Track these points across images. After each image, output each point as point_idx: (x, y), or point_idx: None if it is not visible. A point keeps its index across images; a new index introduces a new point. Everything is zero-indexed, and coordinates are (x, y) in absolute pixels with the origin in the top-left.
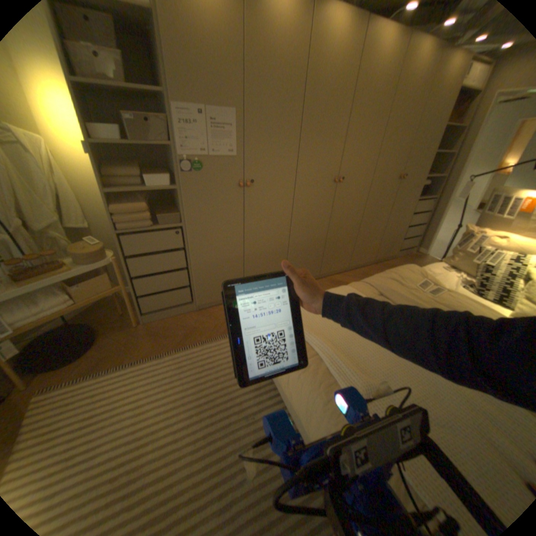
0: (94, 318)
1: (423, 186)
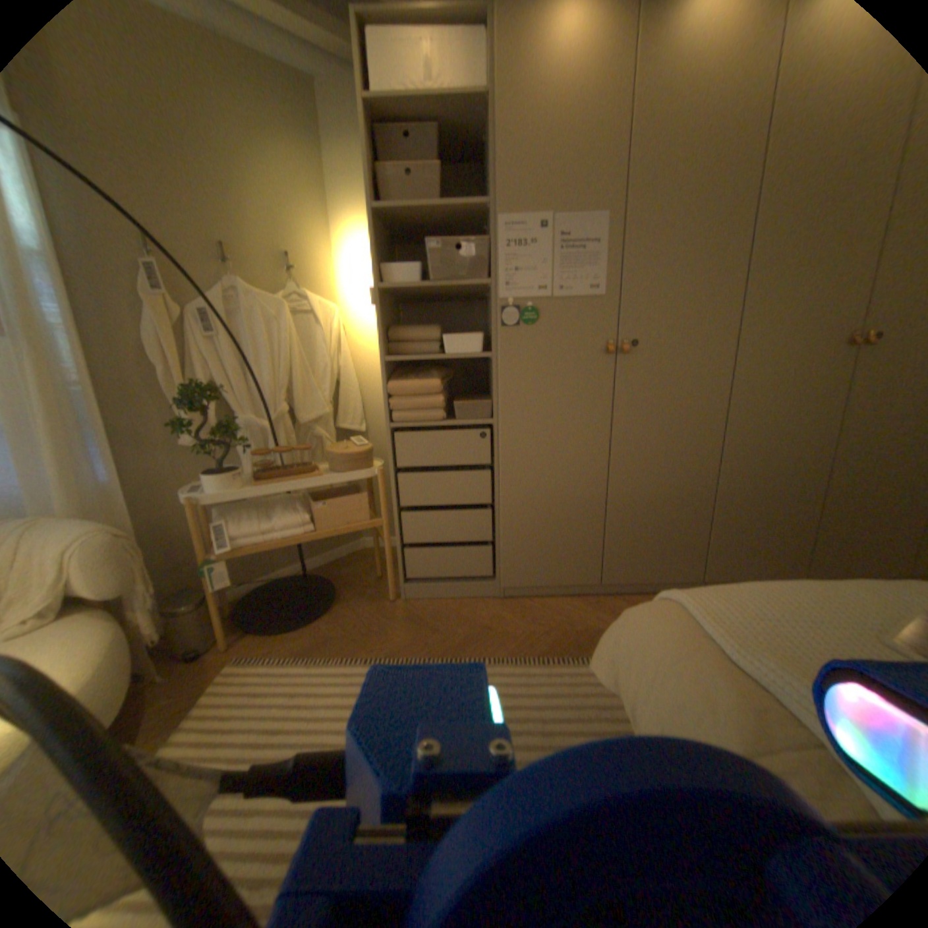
0: (342, 572)
1: None
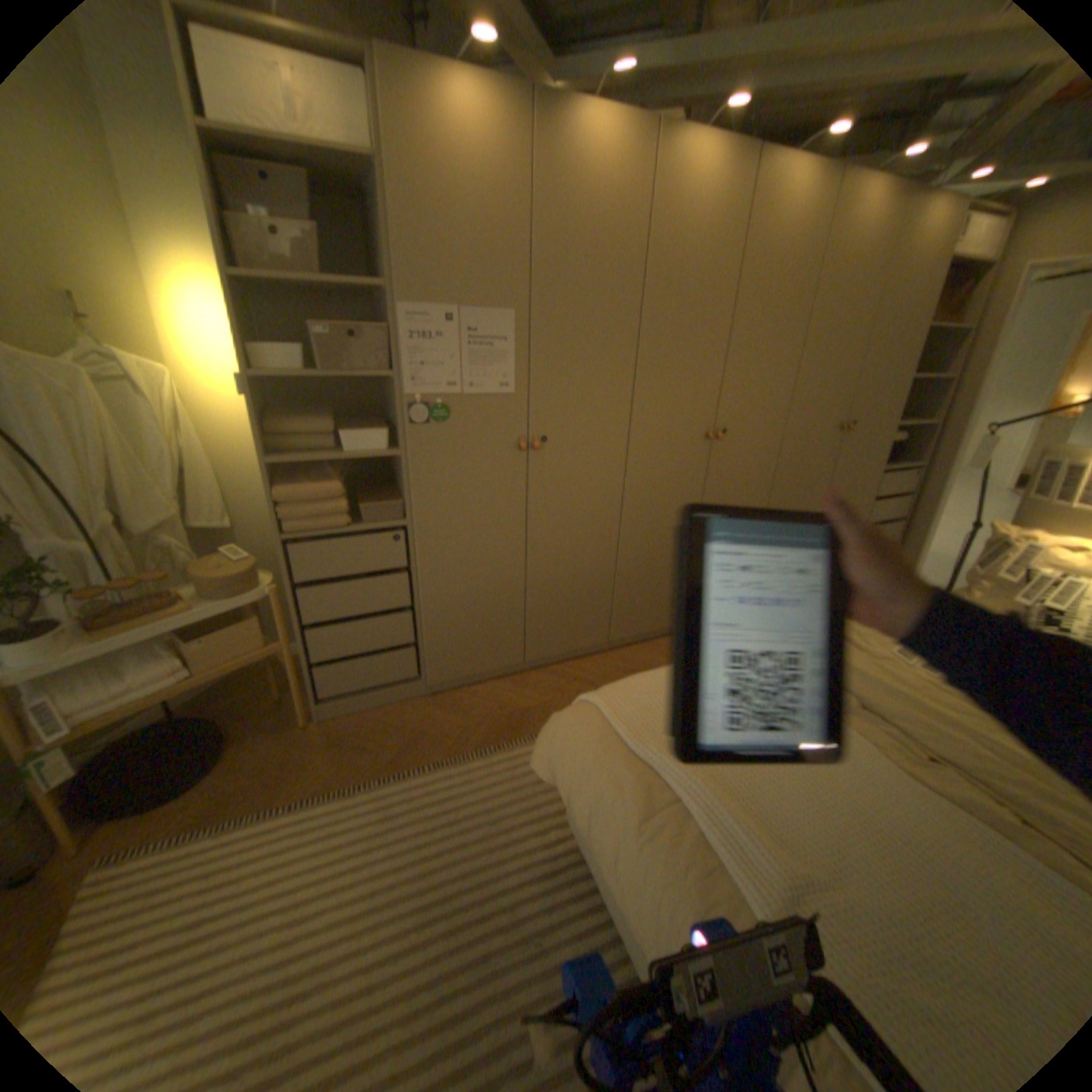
0: (225, 706)
1: (891, 444)
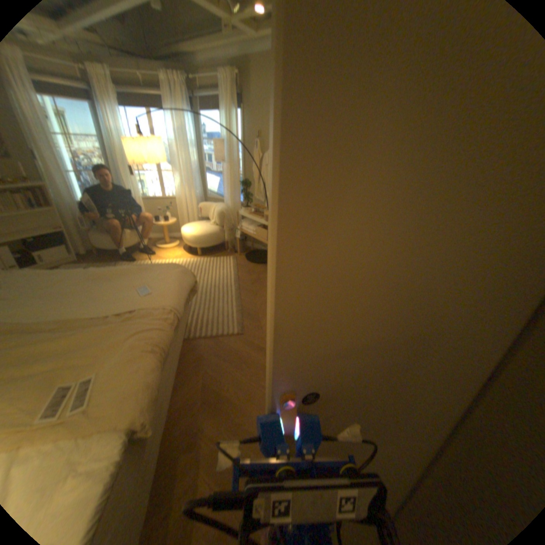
0: None
1: None
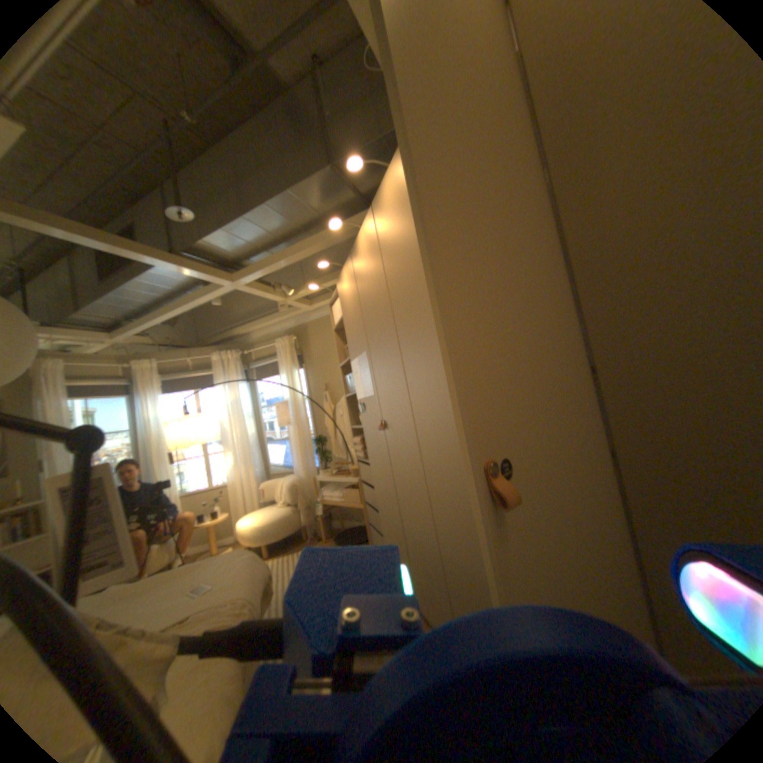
0: None
1: None
